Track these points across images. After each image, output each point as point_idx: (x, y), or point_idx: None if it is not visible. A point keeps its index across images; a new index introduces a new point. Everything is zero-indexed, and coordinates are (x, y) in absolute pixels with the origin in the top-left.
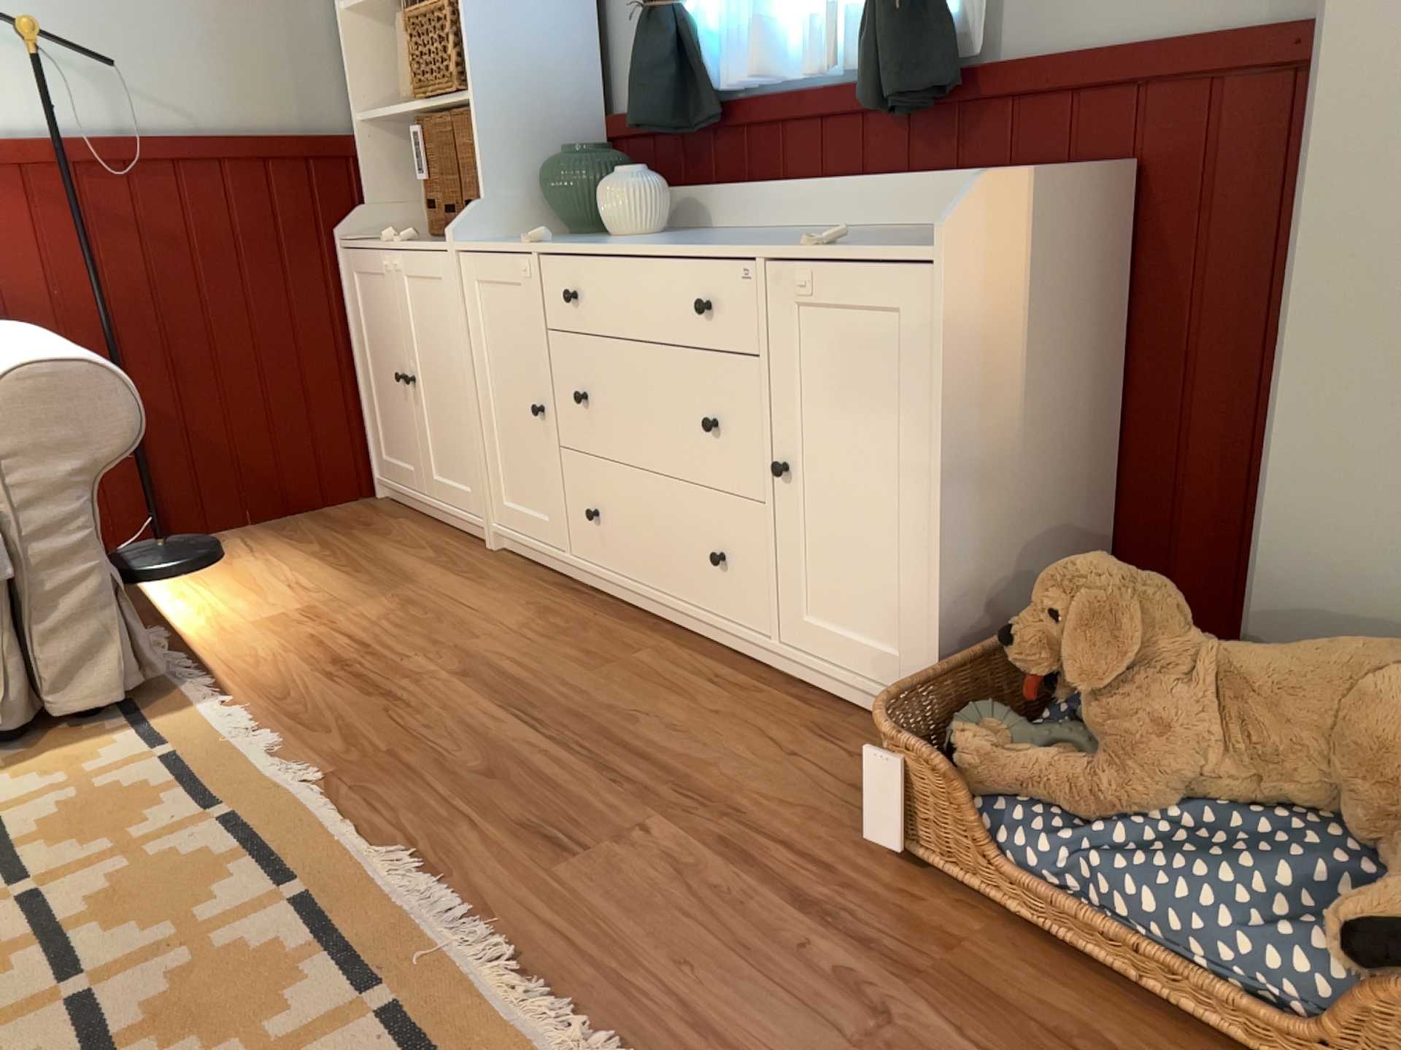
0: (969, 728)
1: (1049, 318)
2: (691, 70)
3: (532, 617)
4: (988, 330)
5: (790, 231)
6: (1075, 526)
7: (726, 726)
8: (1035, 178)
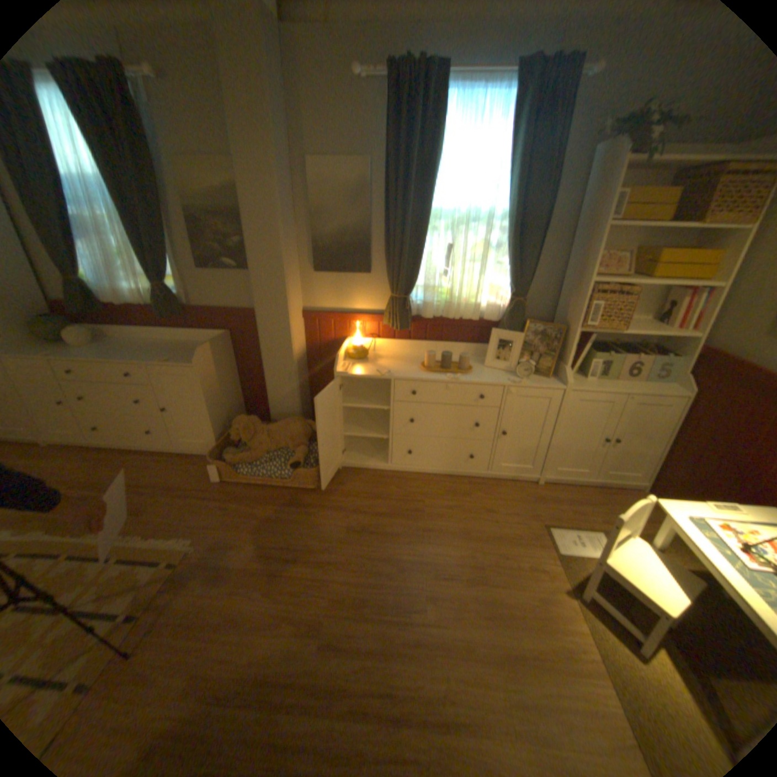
0: (226, 456)
1: (220, 368)
2: (86, 295)
3: (81, 465)
4: (208, 376)
5: (140, 343)
6: (236, 404)
7: (165, 473)
8: (210, 344)
